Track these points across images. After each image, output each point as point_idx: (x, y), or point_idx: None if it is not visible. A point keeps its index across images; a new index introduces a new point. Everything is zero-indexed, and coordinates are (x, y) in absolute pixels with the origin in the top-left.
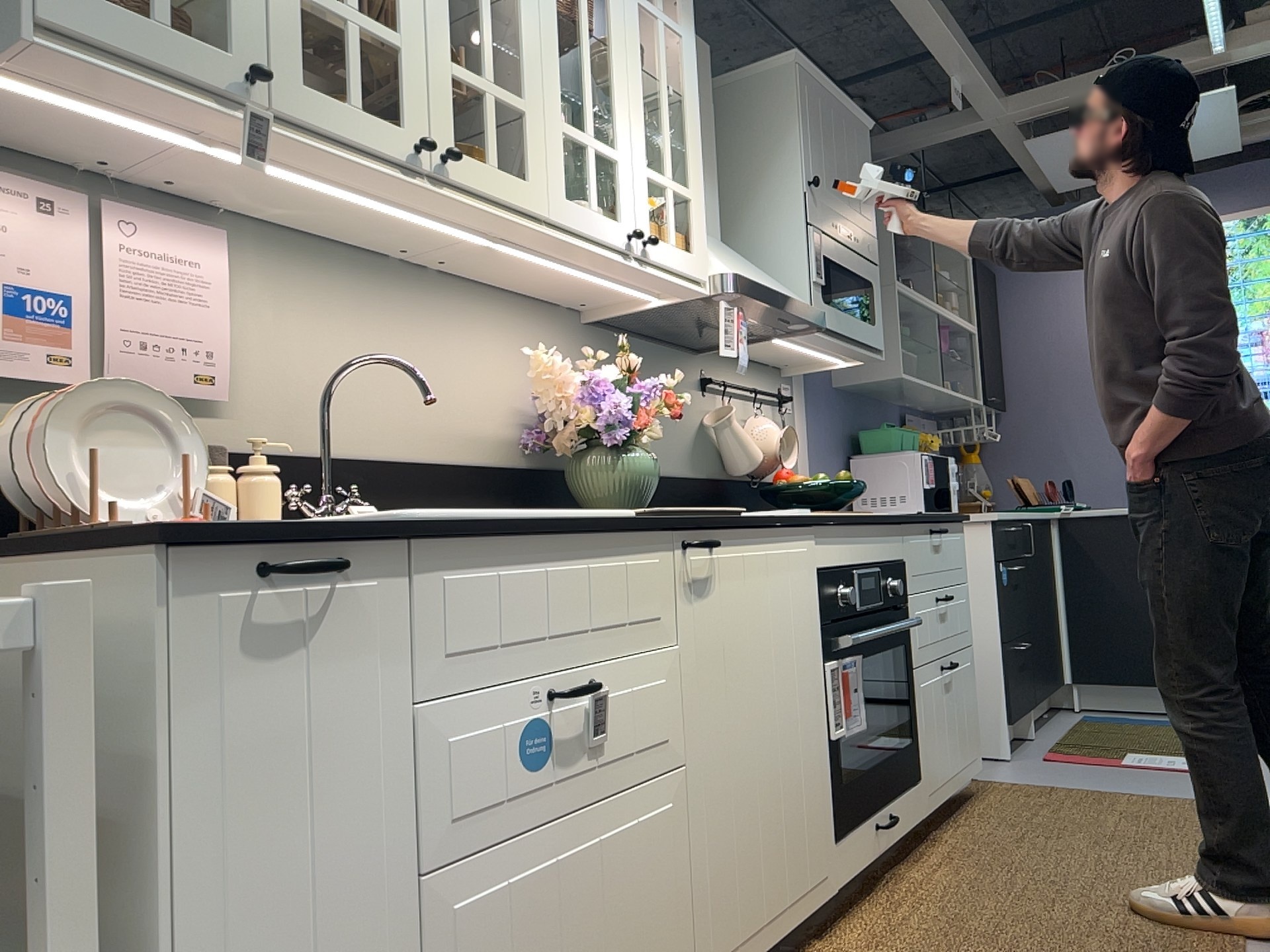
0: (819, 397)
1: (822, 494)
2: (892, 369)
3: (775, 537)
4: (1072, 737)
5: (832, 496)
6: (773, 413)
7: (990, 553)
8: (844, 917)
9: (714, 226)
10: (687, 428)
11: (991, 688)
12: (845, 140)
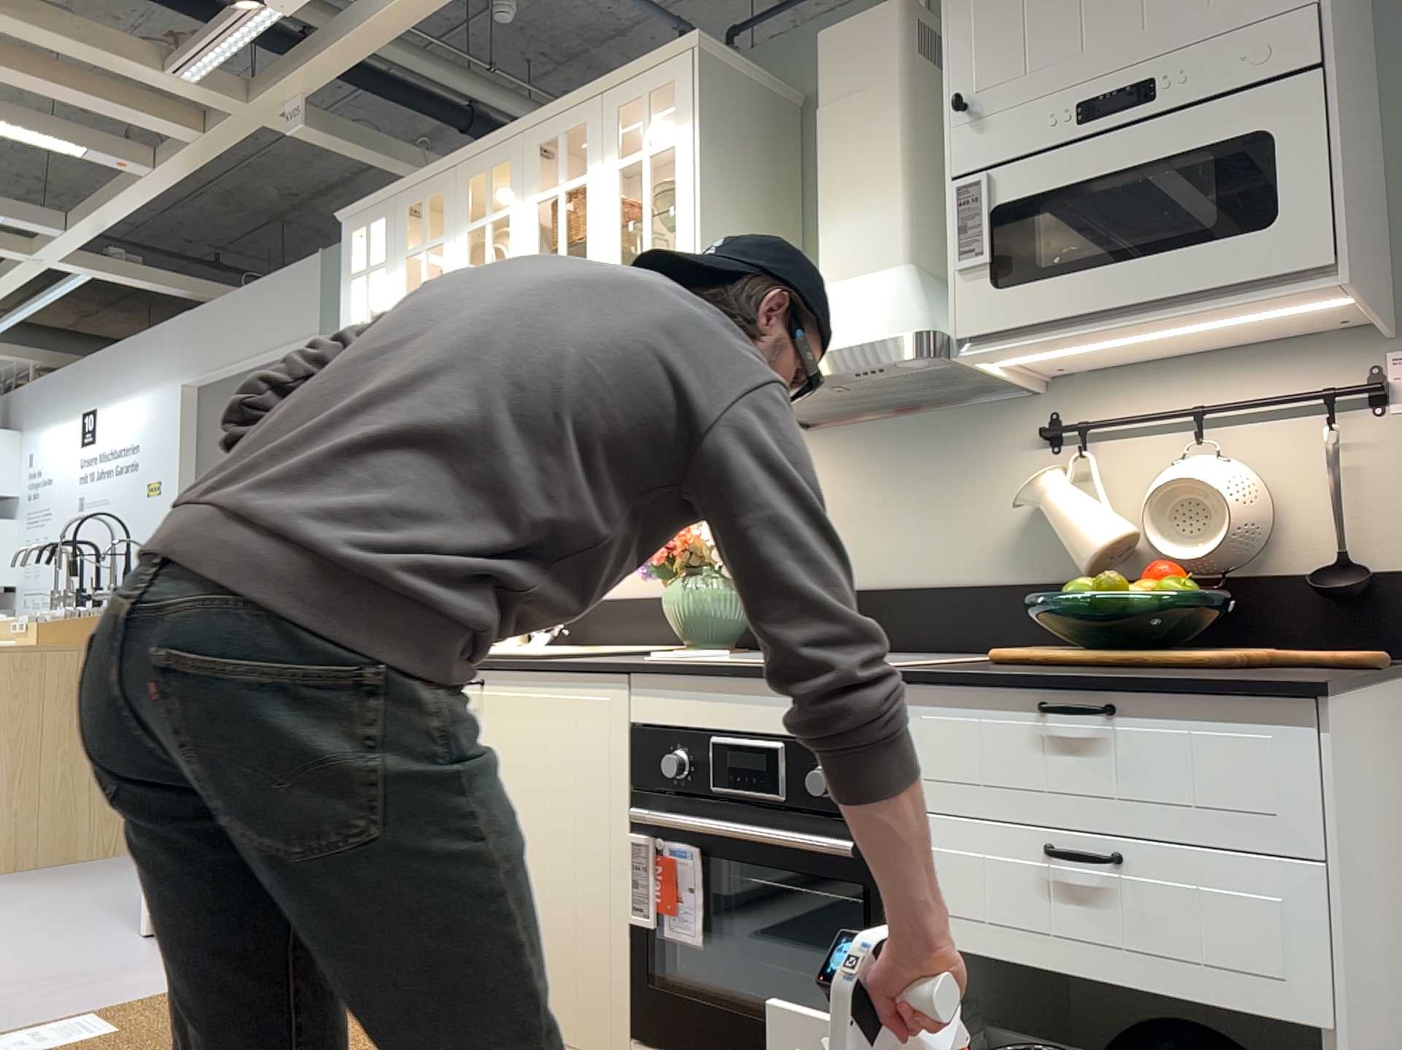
0: None
1: (1076, 613)
2: None
3: (556, 682)
4: None
5: (1092, 618)
6: (1310, 430)
7: None
8: None
9: (880, 254)
10: (997, 512)
11: None
12: None
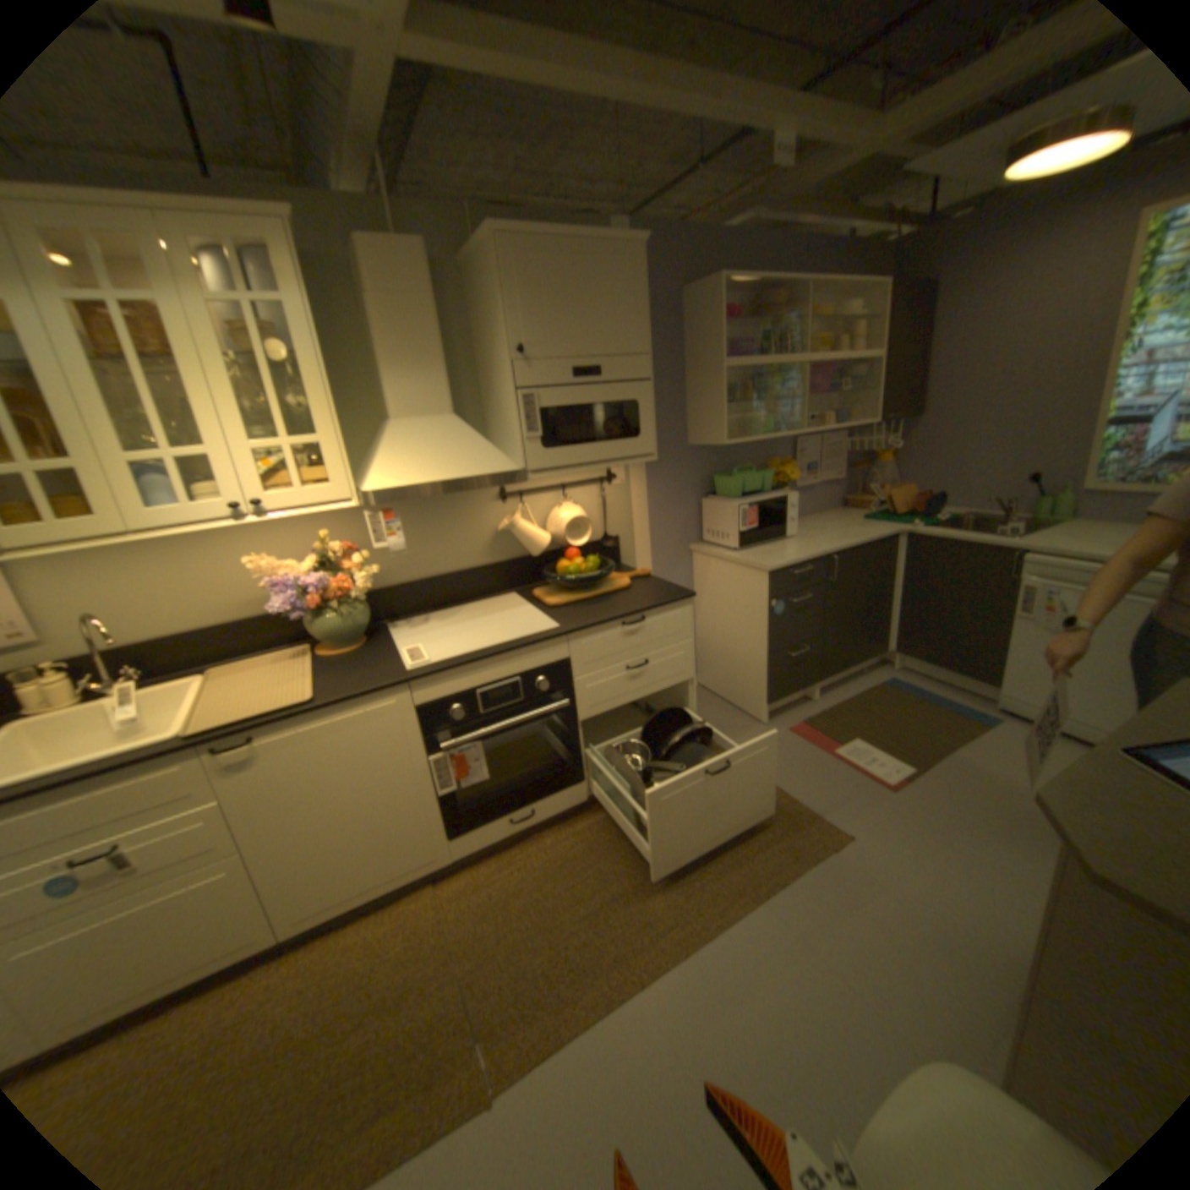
0: (662, 461)
1: (571, 580)
2: (730, 432)
3: (344, 709)
4: (843, 708)
5: (579, 581)
6: (593, 492)
7: (765, 593)
8: (473, 867)
9: (438, 407)
10: (482, 534)
11: (759, 680)
12: (588, 277)
